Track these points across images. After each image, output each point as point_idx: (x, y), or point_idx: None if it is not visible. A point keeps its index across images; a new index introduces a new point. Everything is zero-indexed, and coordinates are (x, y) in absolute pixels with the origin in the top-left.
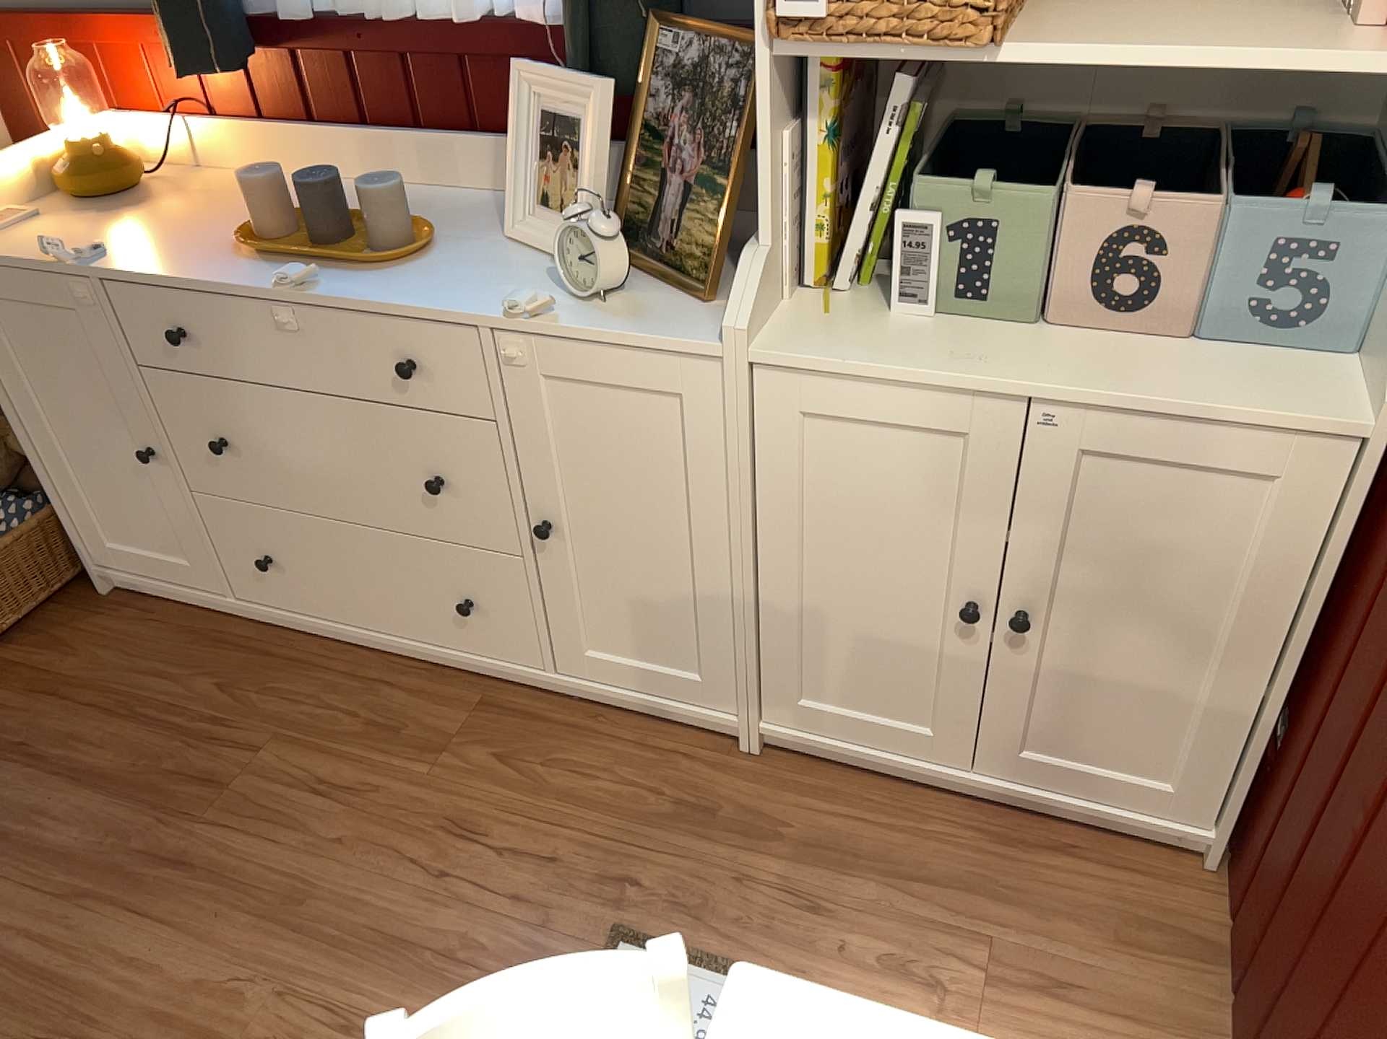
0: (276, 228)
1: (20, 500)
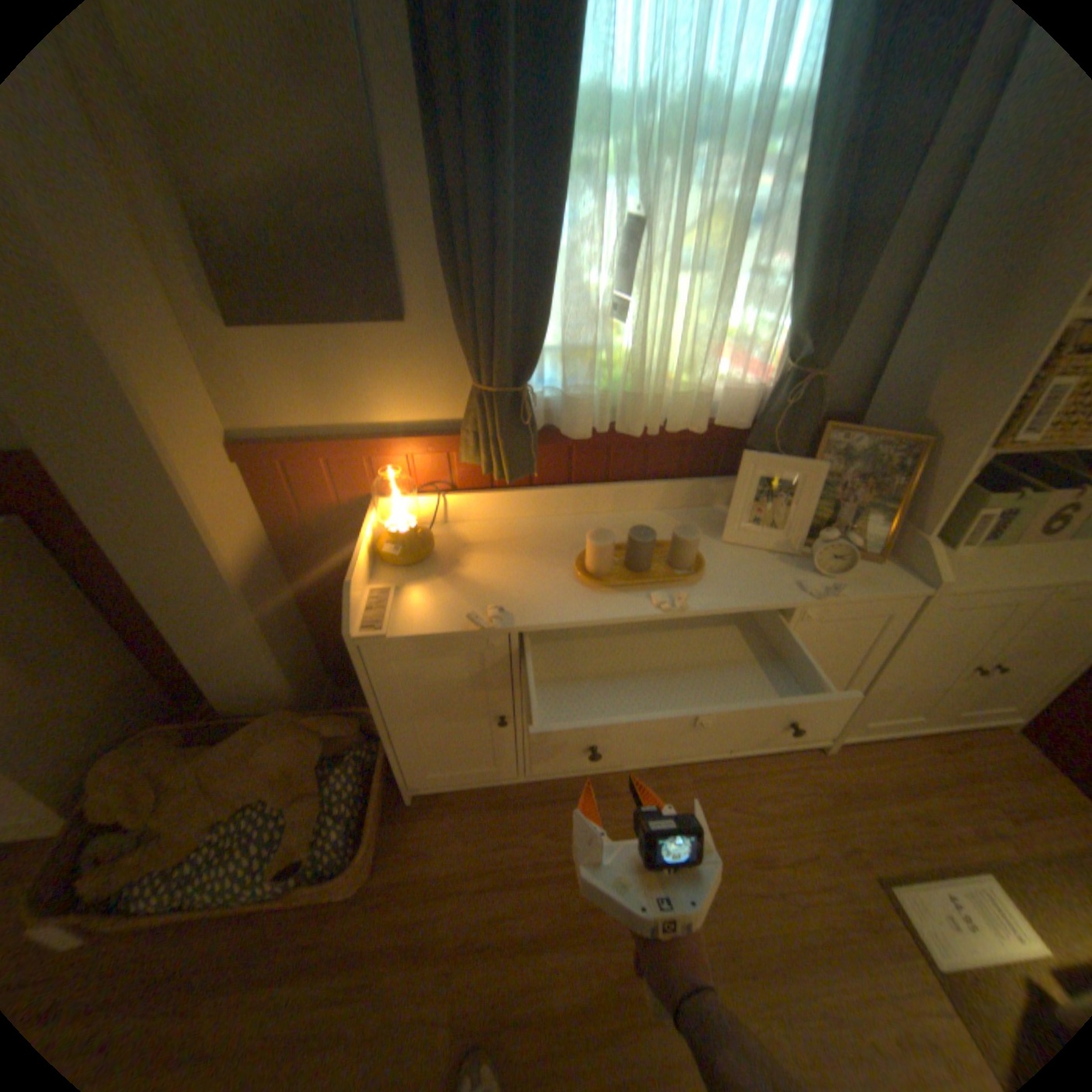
0: (605, 566)
1: (332, 774)
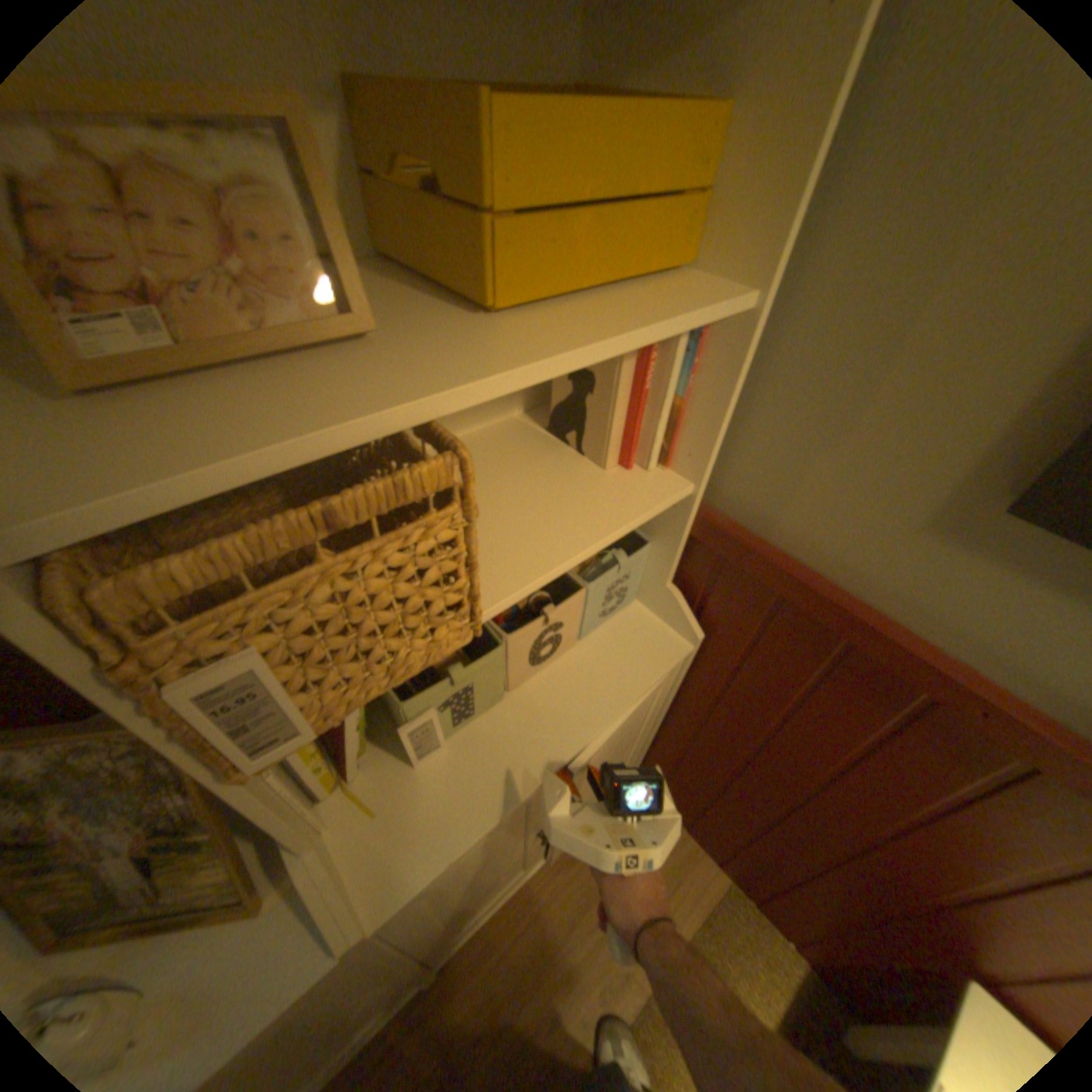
0: None
1: None
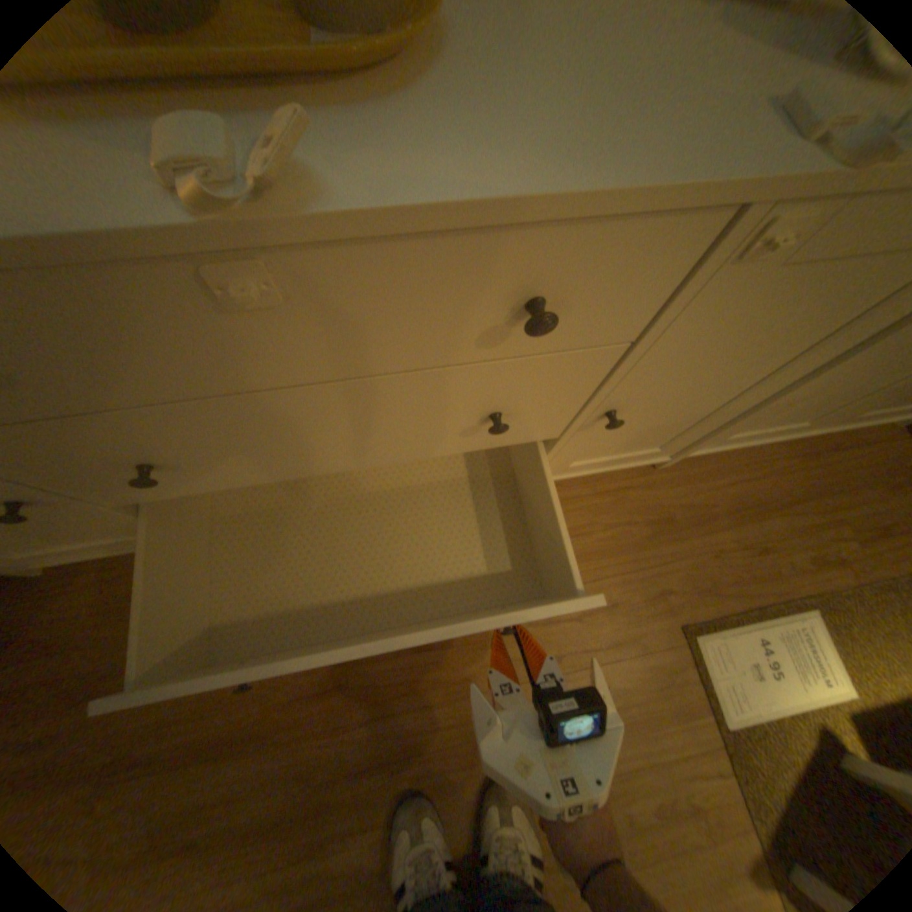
0: None
1: None
